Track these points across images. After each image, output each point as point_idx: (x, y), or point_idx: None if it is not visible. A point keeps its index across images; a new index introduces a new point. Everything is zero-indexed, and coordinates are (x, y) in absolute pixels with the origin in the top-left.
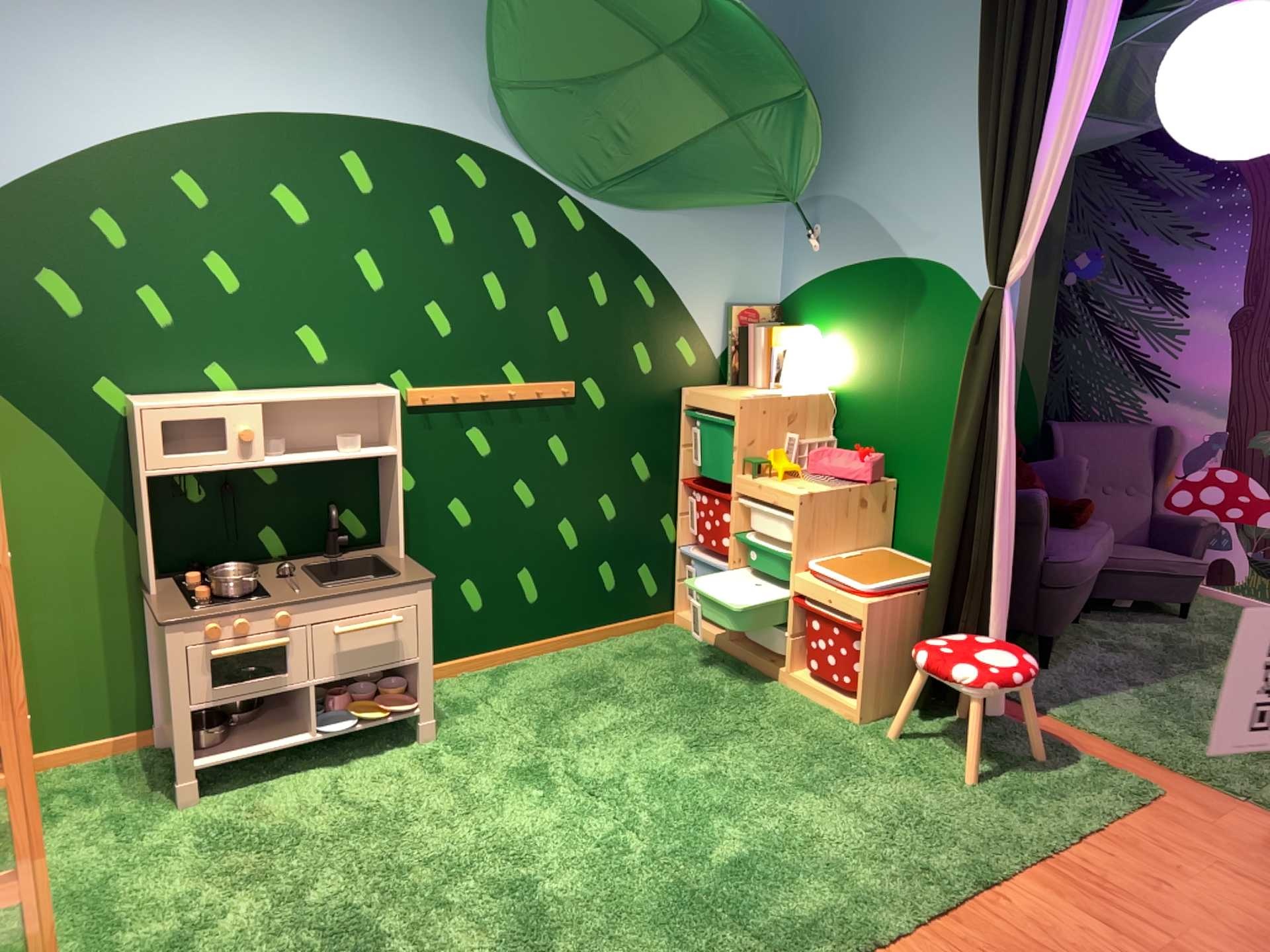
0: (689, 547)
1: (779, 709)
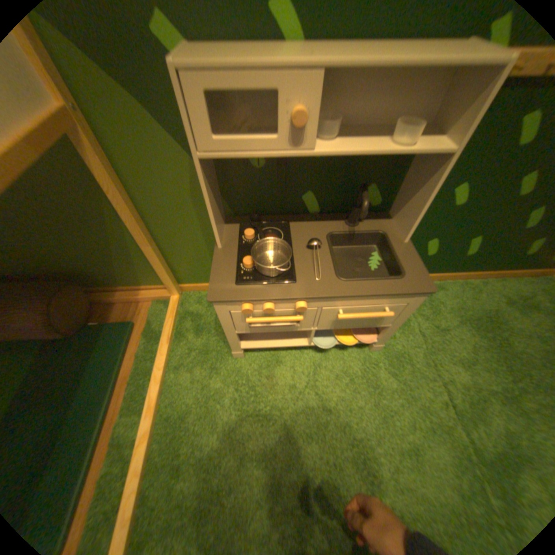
0: None
1: None
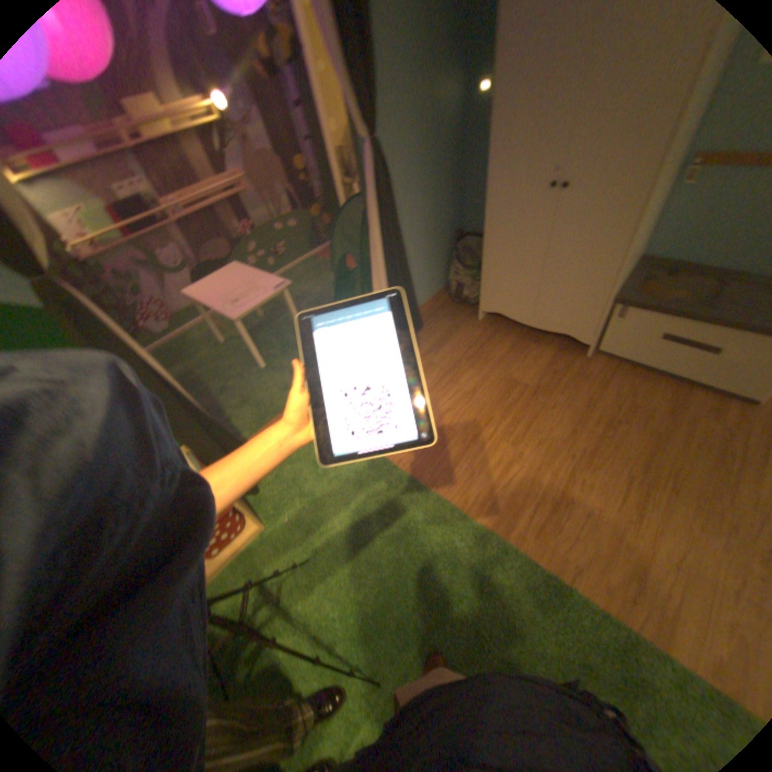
0: None
1: (243, 581)
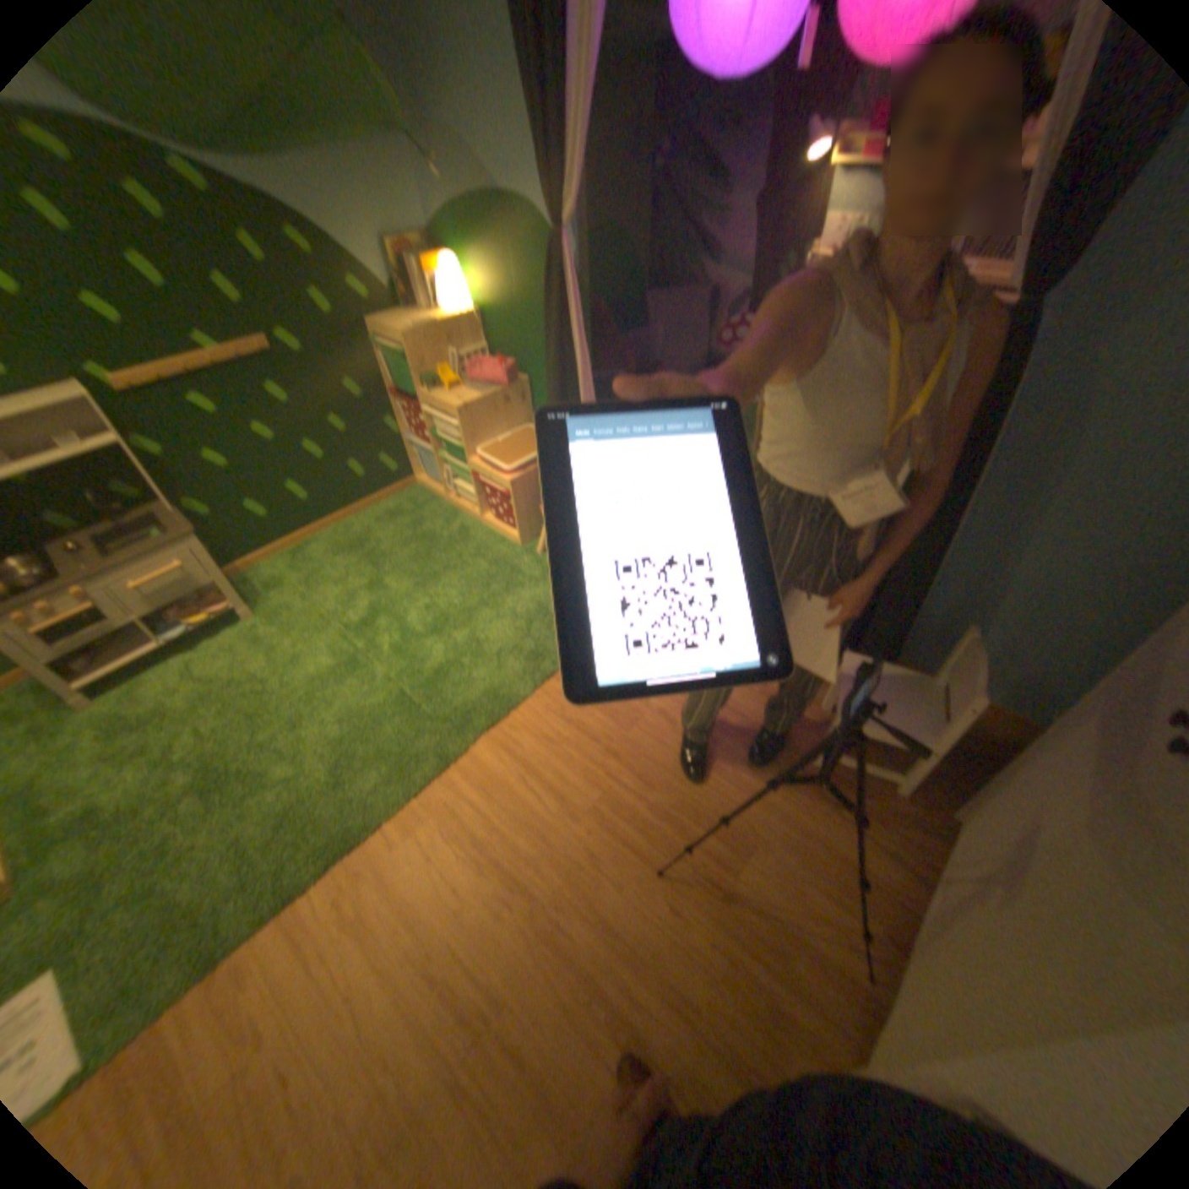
0: (409, 437)
1: (475, 546)
